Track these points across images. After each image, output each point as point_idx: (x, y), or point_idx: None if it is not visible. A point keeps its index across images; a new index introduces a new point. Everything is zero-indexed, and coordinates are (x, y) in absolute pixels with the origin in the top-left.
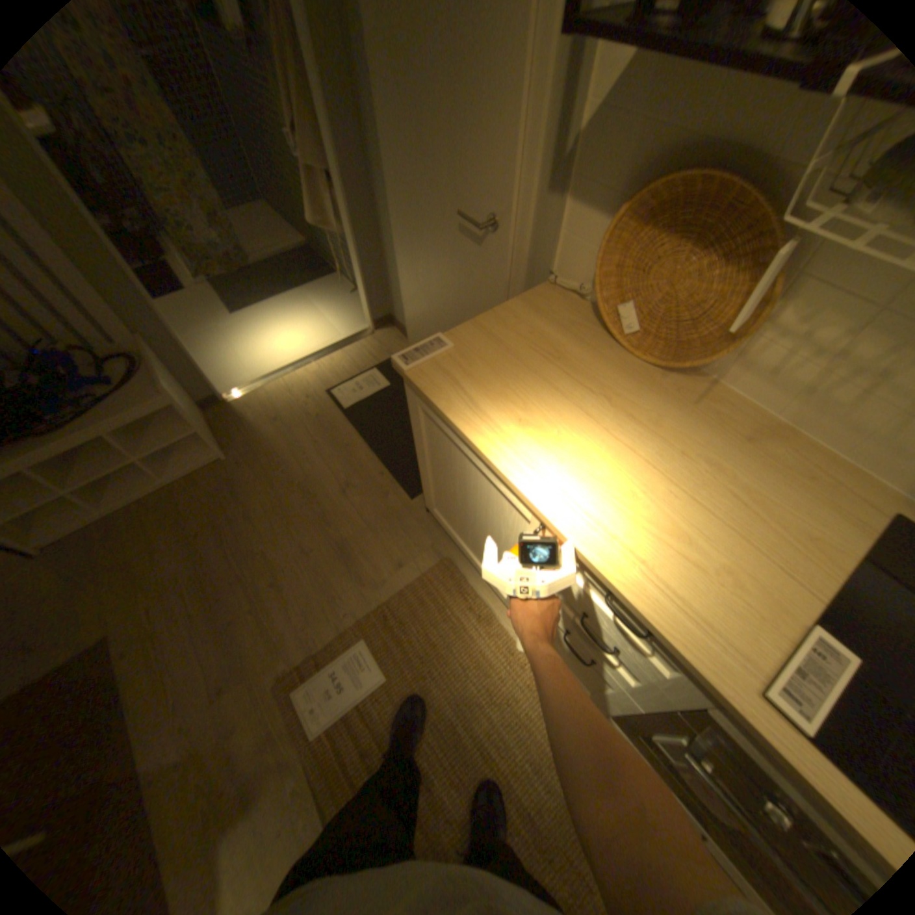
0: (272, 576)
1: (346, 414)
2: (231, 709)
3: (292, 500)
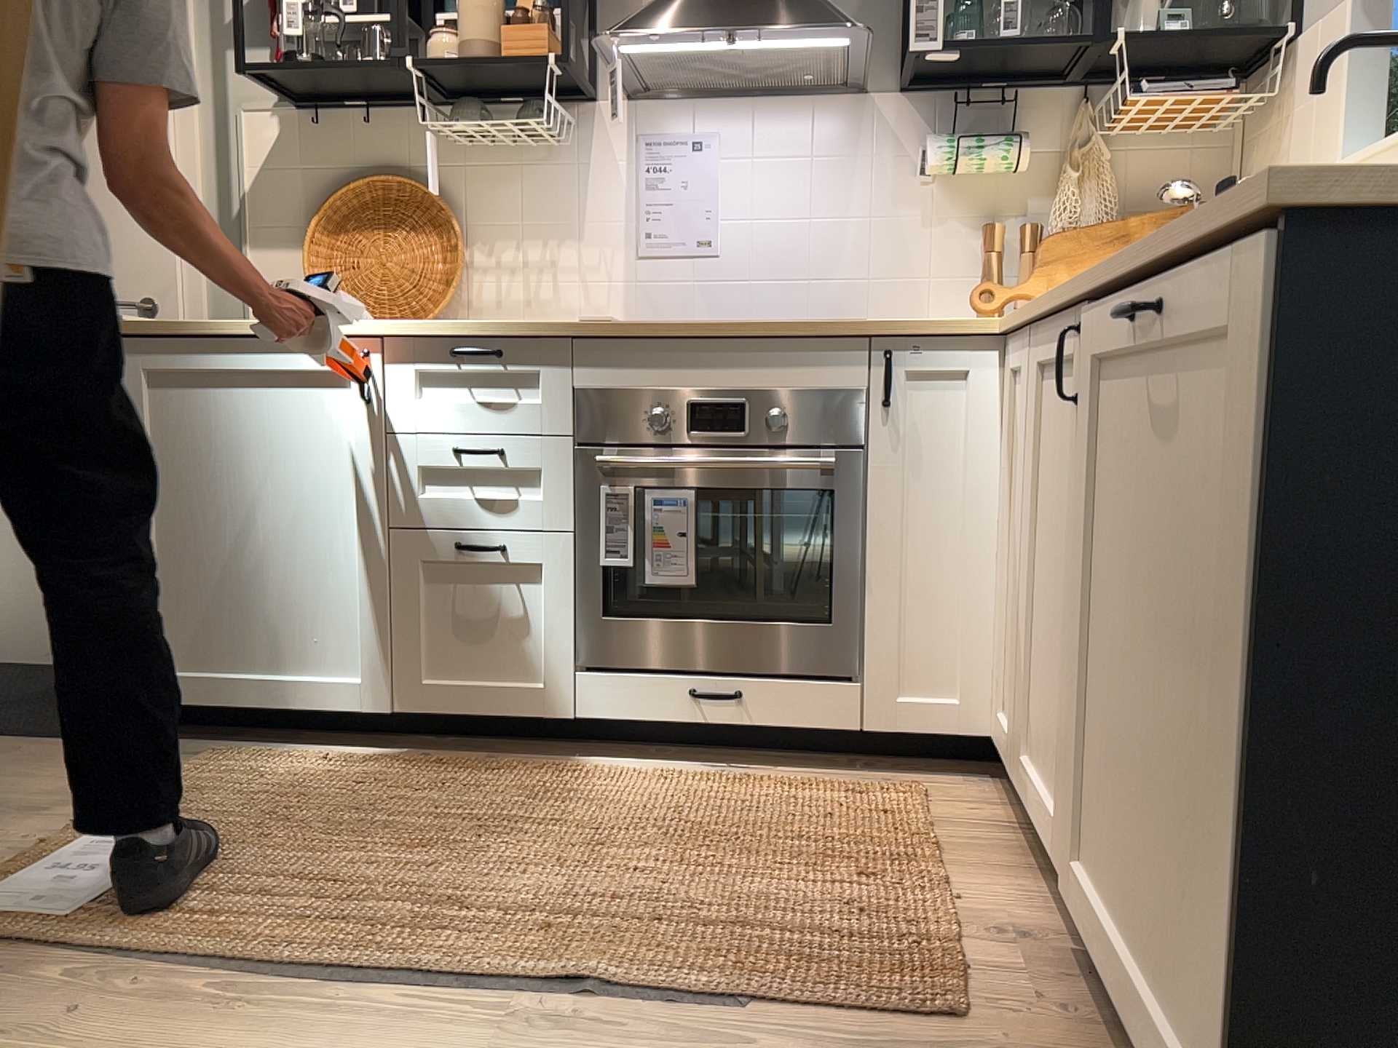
0: None
1: None
2: None
3: None
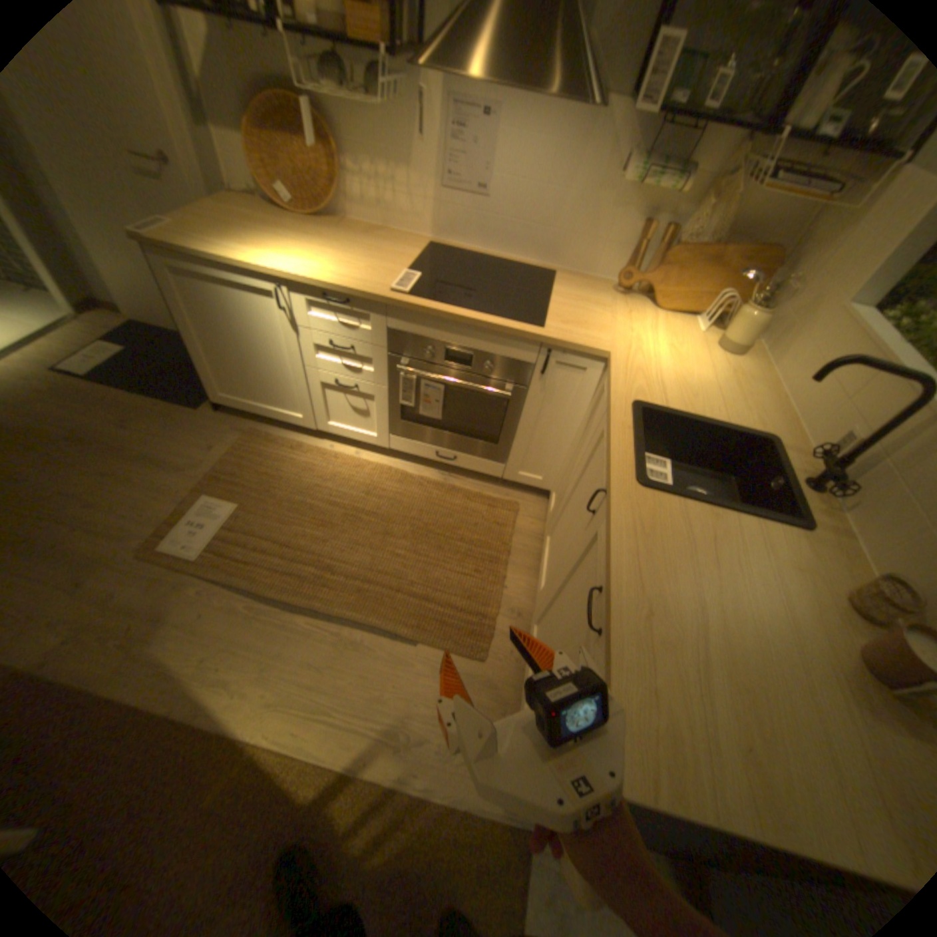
0: (83, 500)
1: (90, 378)
2: (100, 585)
3: (68, 449)
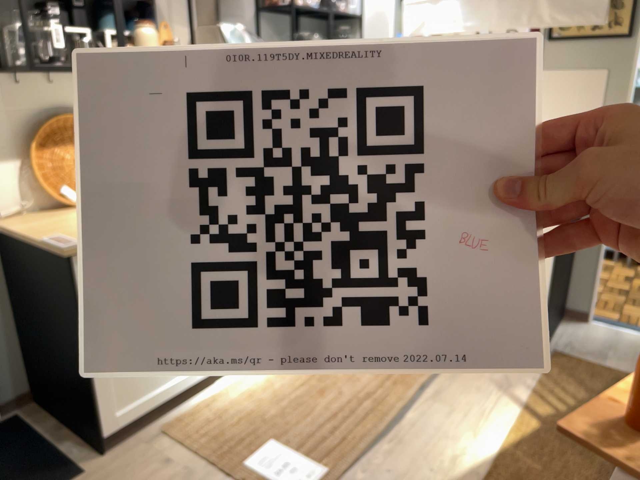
0: None
1: None
2: None
3: None
